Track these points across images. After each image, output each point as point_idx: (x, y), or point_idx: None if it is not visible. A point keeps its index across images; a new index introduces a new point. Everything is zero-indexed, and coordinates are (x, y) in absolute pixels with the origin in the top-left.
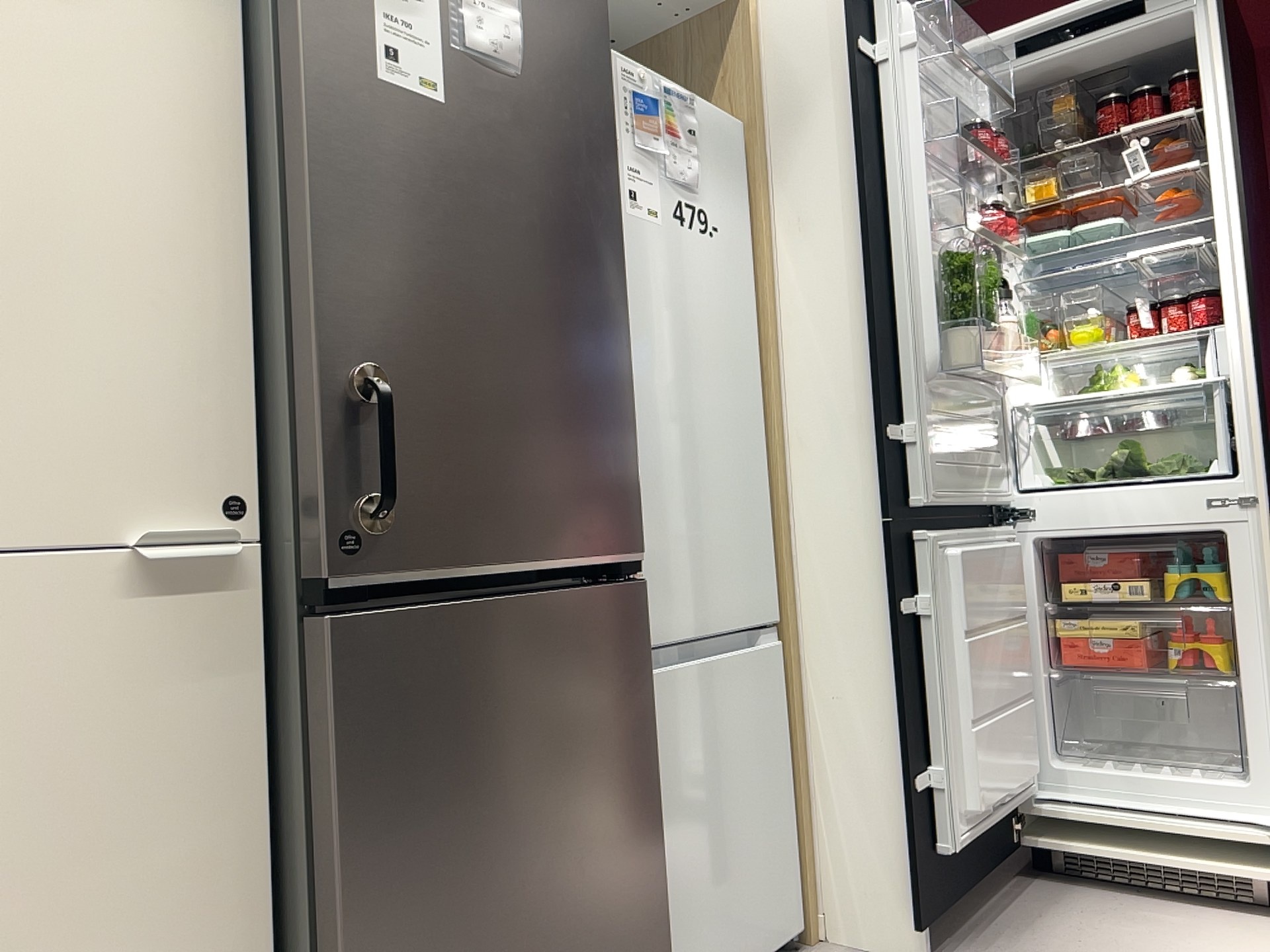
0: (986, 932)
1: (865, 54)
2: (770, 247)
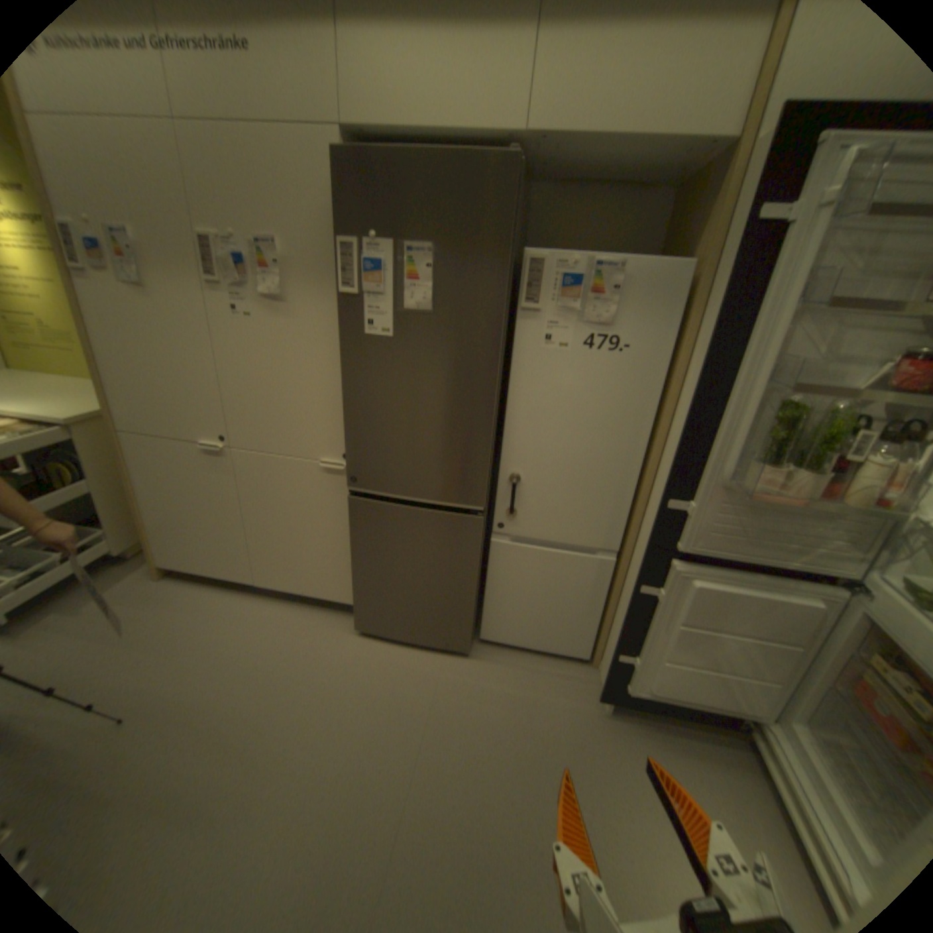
0: (658, 734)
1: (766, 219)
2: (687, 352)
